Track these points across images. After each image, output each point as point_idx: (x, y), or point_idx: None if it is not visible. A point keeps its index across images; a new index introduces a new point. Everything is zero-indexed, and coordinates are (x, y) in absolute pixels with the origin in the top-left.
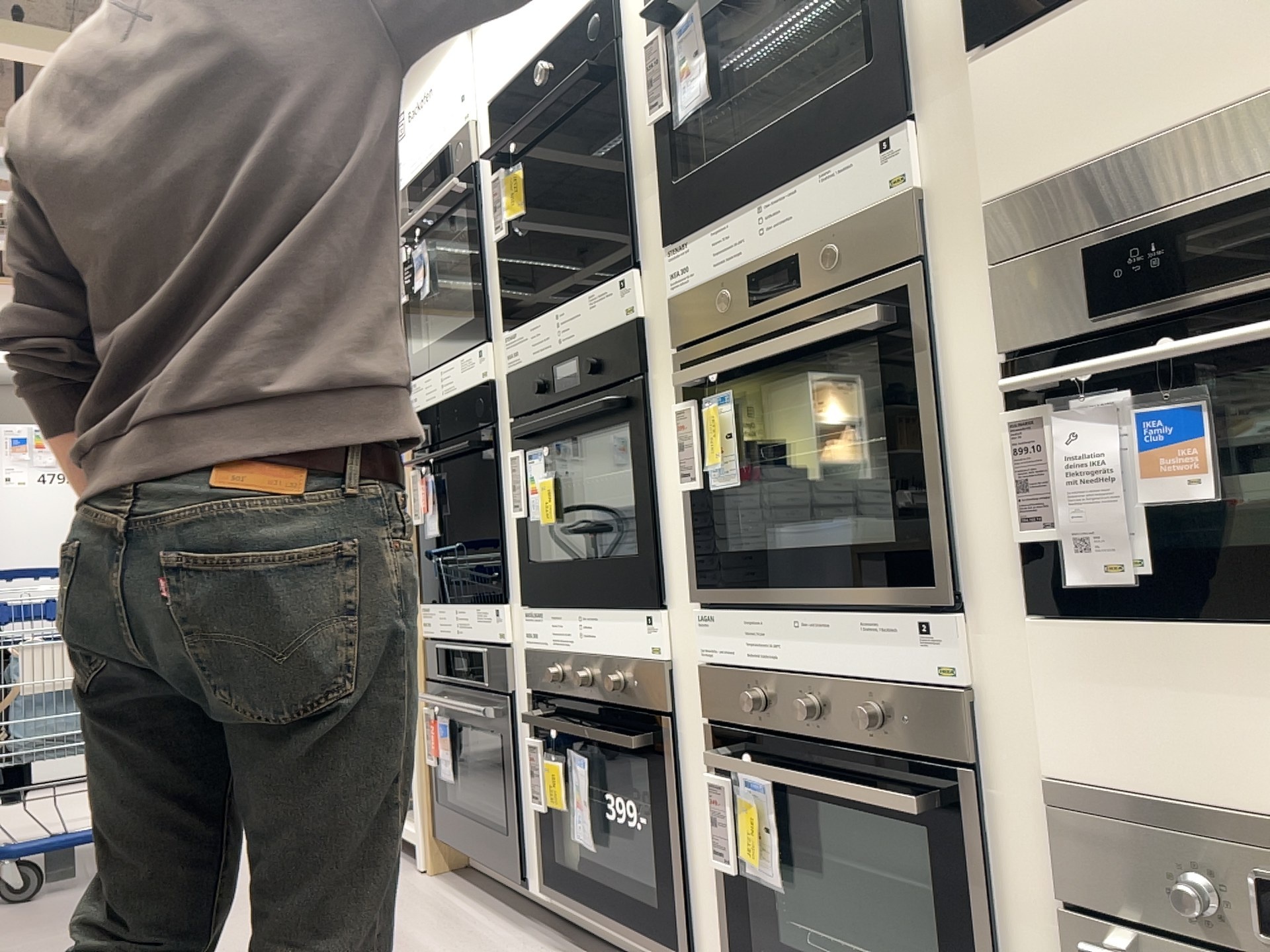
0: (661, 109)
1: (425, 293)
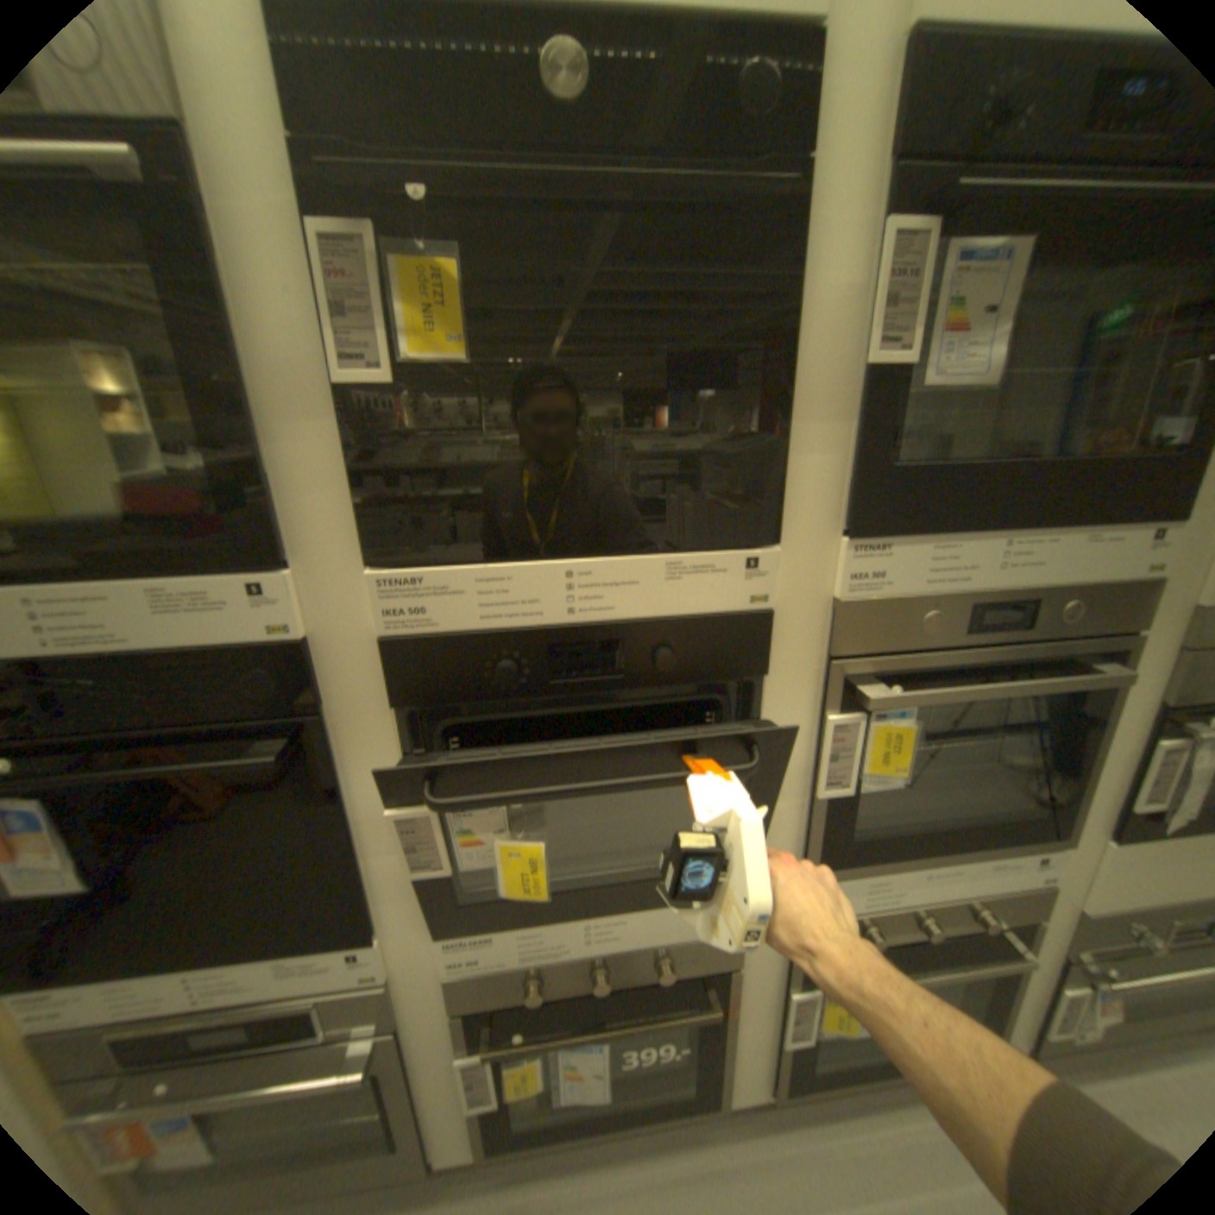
0: (906, 349)
1: None
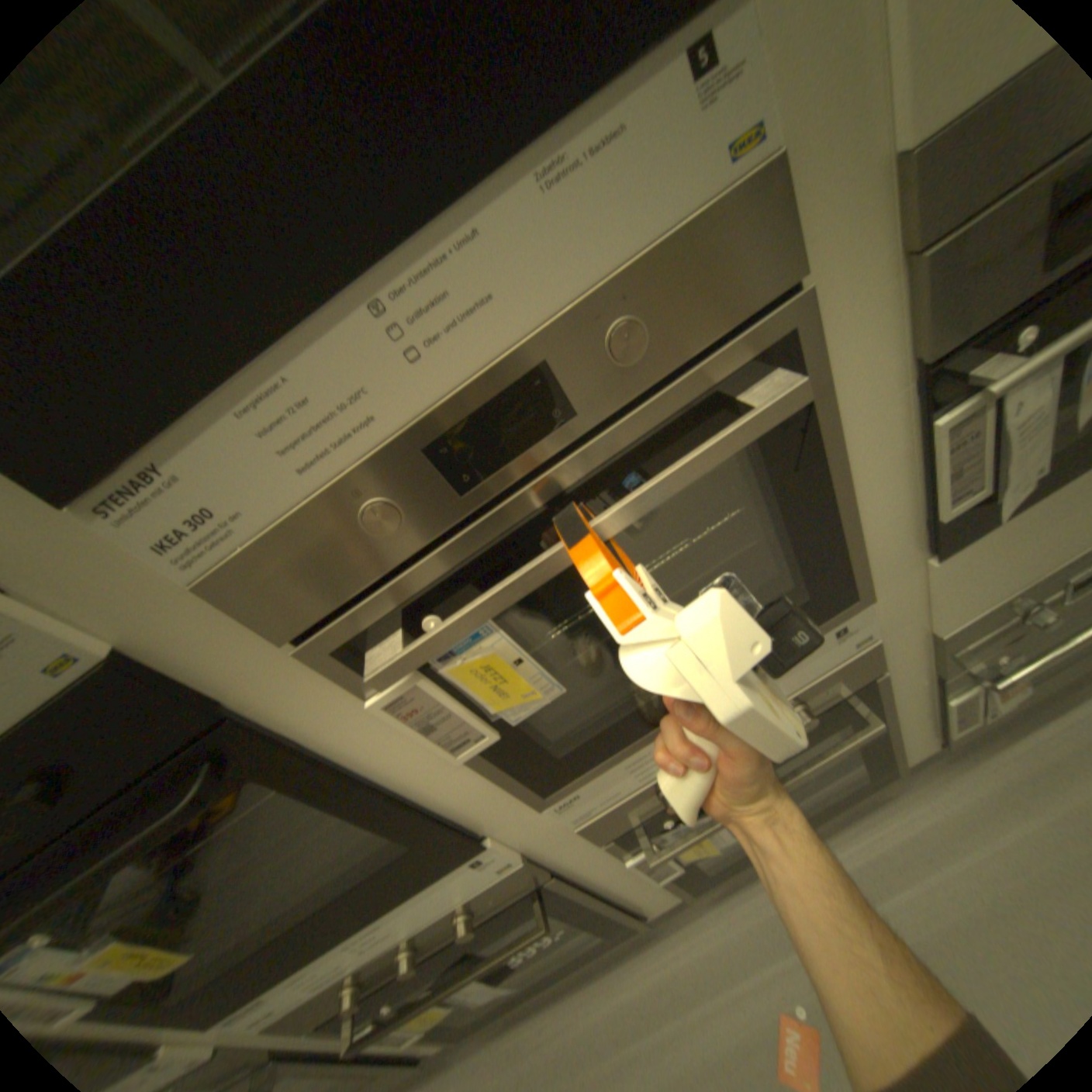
0: None
1: None
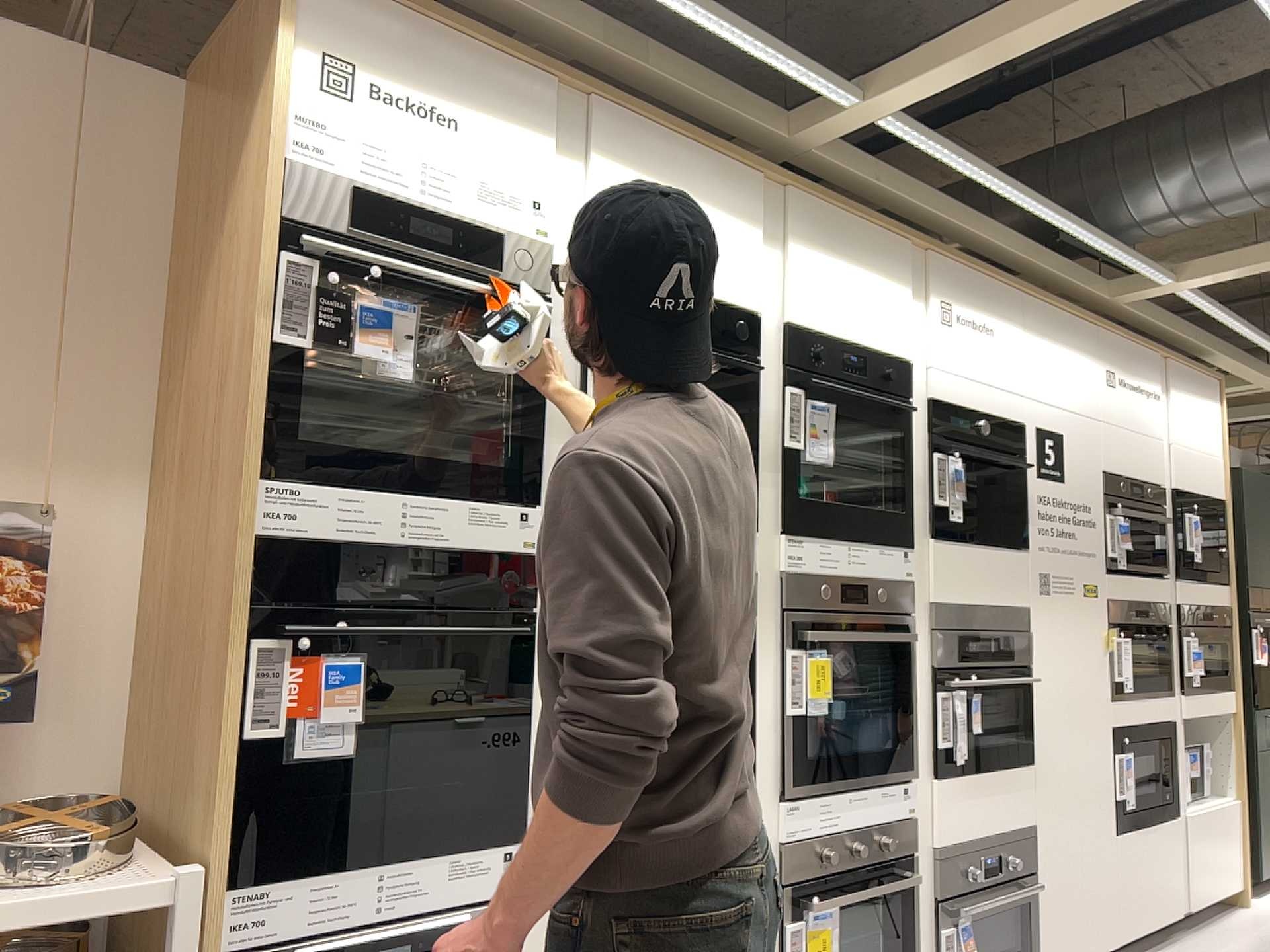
0: (792, 444)
1: (407, 381)
